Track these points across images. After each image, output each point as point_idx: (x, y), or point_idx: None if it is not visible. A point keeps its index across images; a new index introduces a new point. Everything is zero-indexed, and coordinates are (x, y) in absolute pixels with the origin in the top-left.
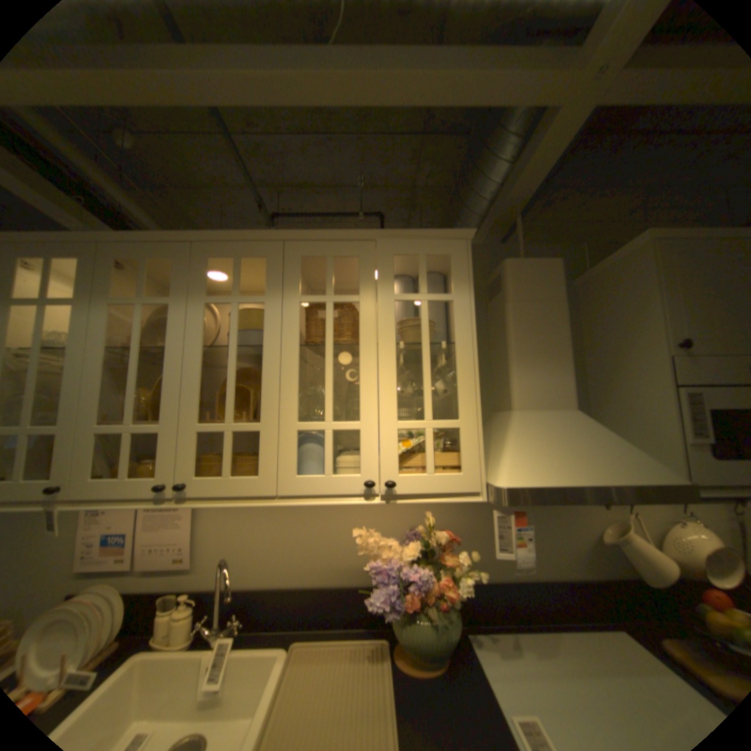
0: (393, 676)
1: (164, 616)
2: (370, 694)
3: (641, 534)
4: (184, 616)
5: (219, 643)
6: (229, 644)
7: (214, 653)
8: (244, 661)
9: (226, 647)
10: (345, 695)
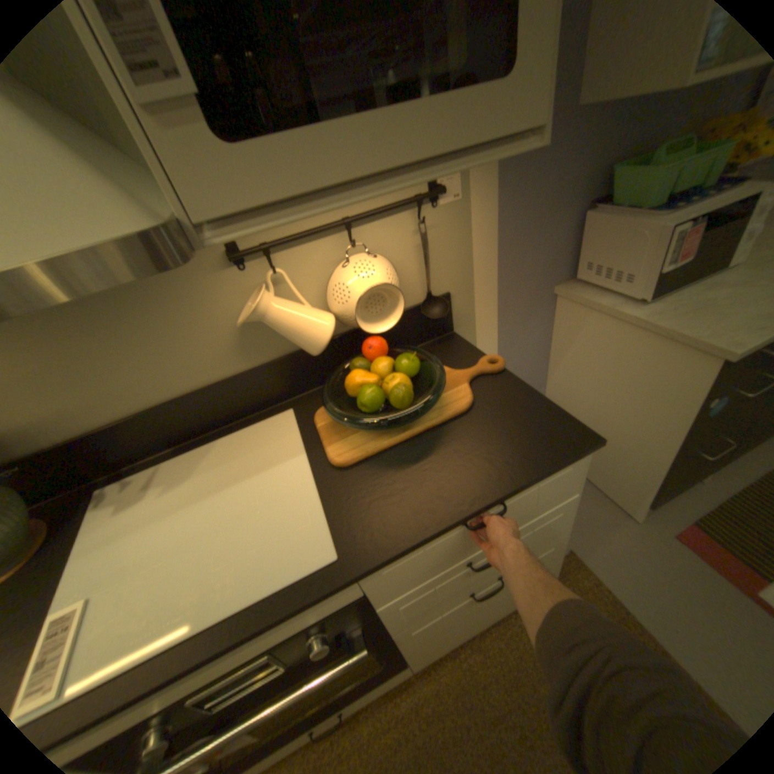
0: None
1: None
2: None
3: (301, 289)
4: None
5: None
6: None
7: None
8: None
9: None
10: None
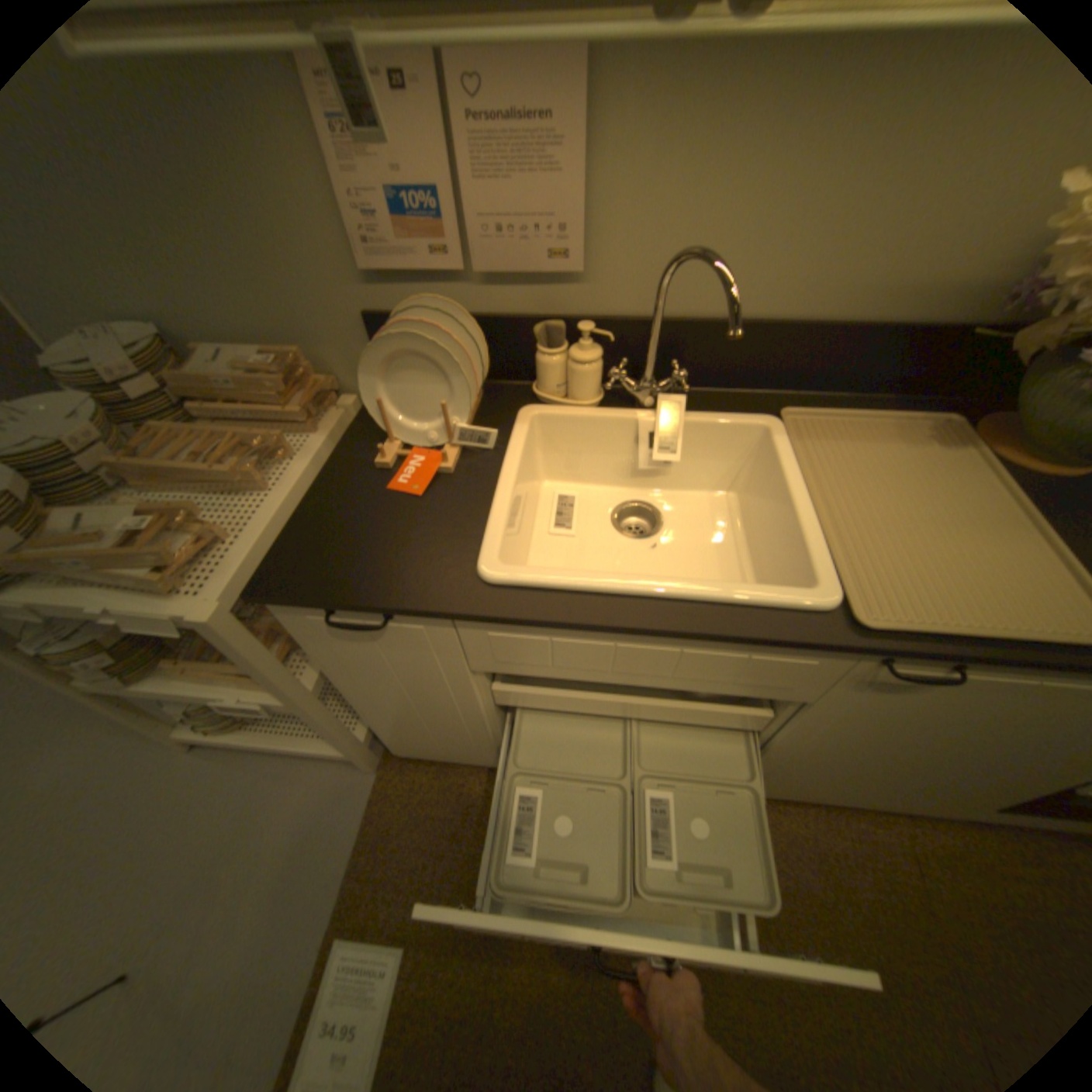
0: (999, 469)
1: (555, 356)
2: (975, 492)
3: None
4: (592, 359)
5: (663, 402)
6: (681, 405)
7: (659, 416)
8: (709, 429)
9: (676, 408)
10: (930, 490)
